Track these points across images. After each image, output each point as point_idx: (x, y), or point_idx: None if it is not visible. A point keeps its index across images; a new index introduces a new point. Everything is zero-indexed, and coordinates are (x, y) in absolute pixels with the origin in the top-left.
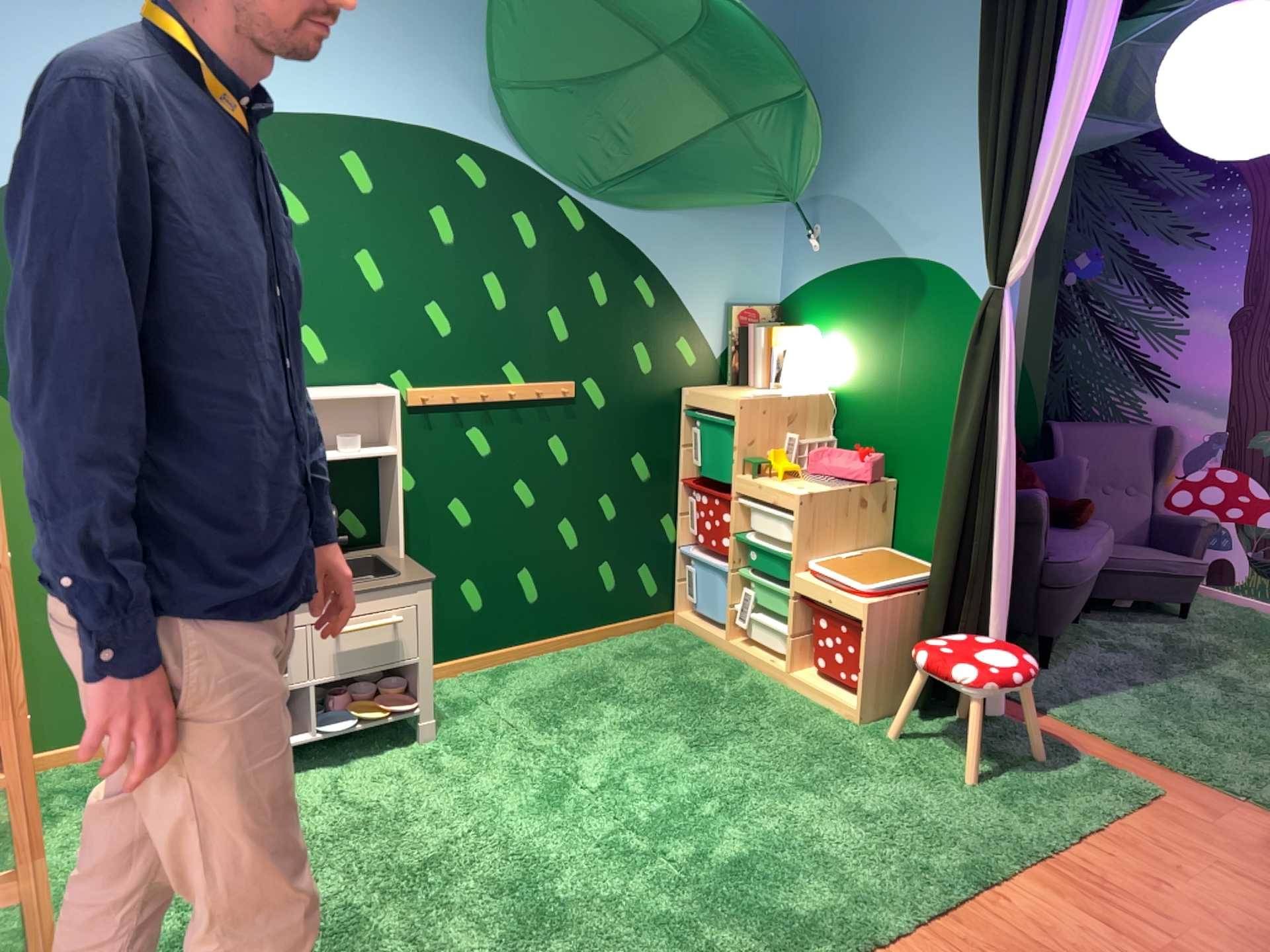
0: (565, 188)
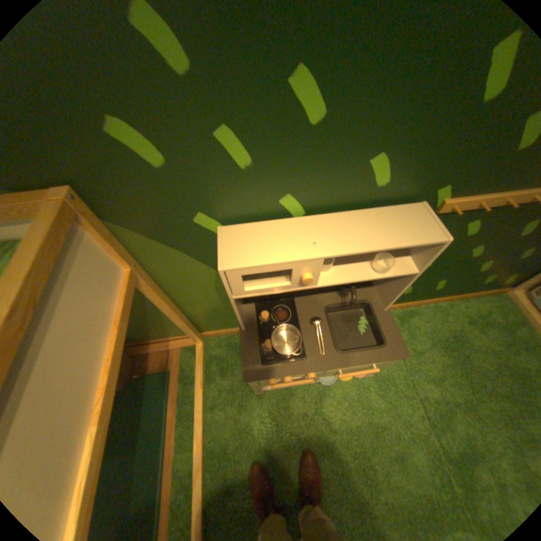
0: None
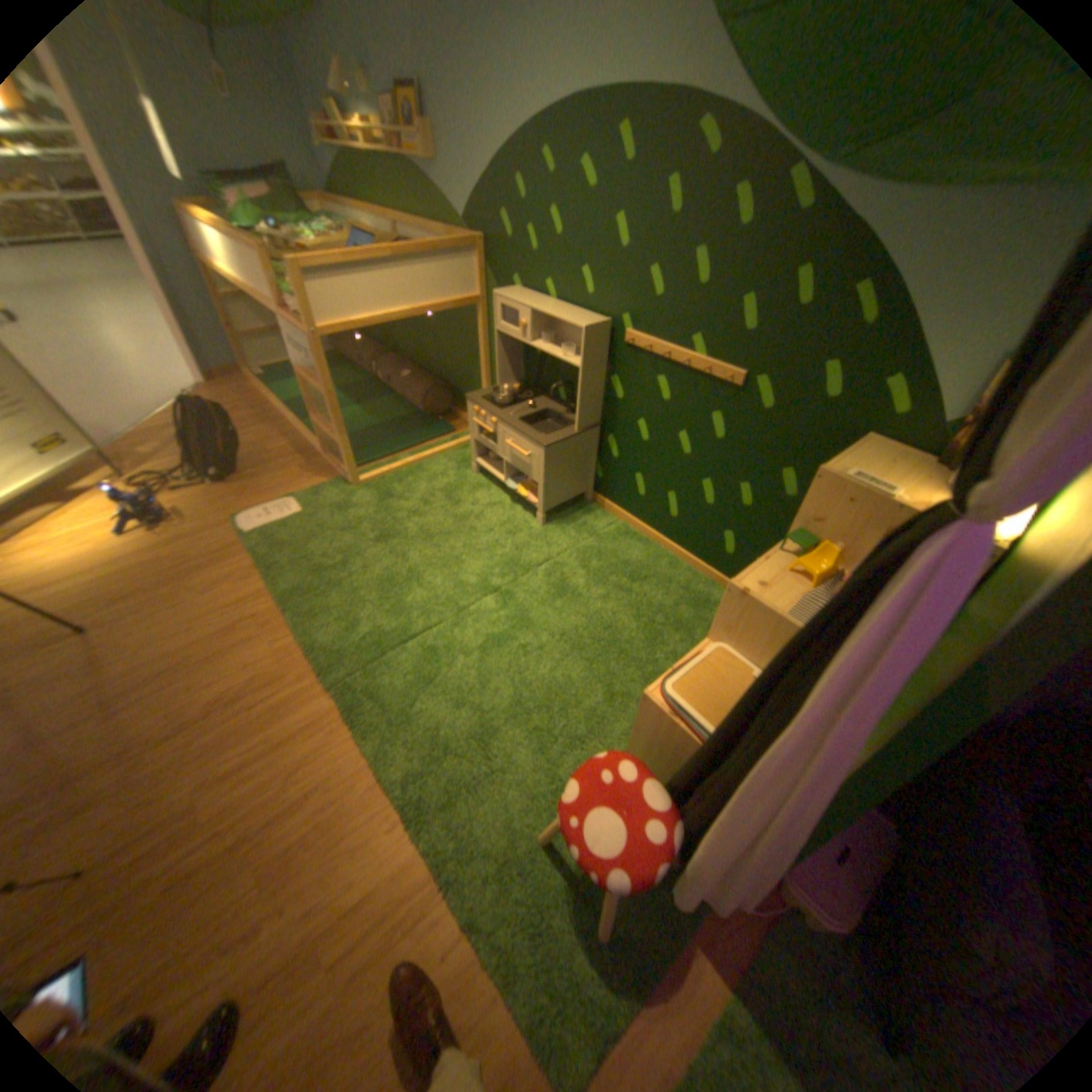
0: (800, 153)
